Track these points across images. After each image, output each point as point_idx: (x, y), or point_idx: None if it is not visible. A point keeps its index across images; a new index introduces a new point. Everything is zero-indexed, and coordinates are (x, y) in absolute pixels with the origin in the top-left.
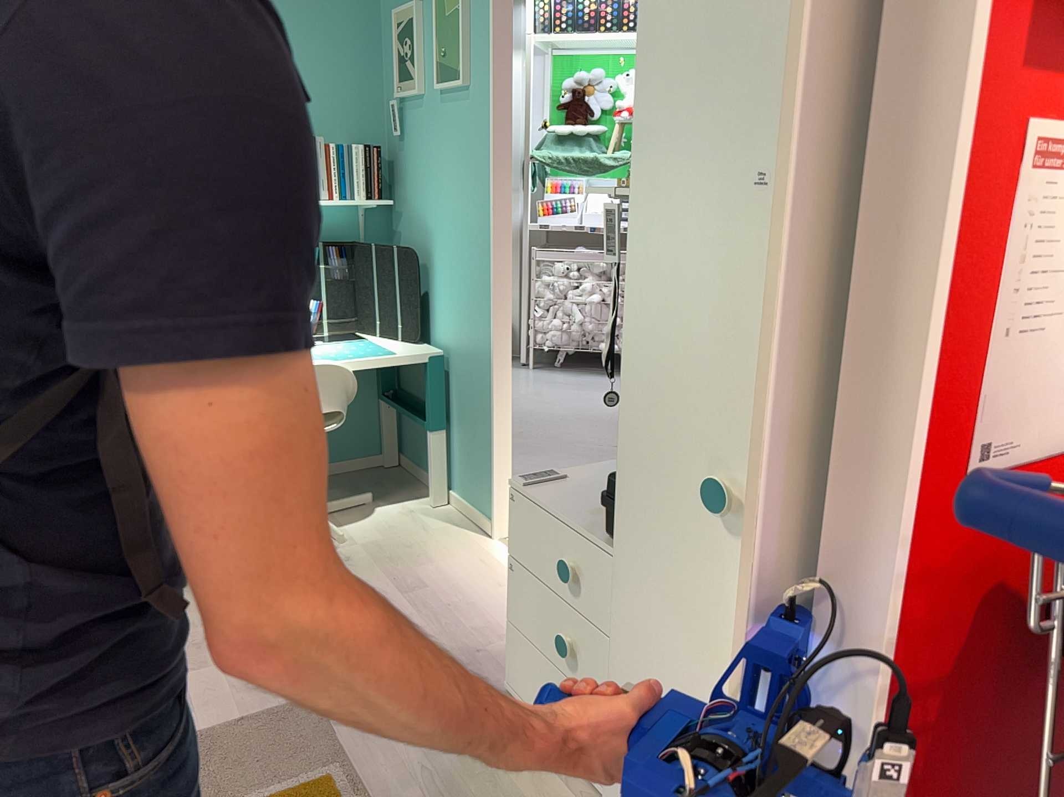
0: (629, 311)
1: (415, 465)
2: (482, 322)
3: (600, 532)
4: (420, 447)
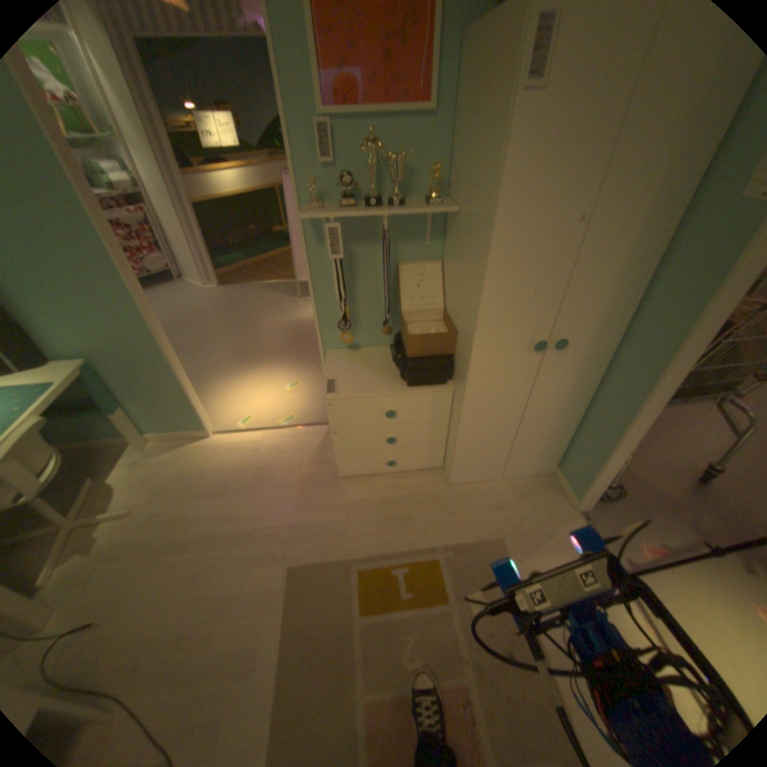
0: (484, 293)
1: (82, 441)
2: (130, 326)
3: (401, 388)
4: (81, 429)
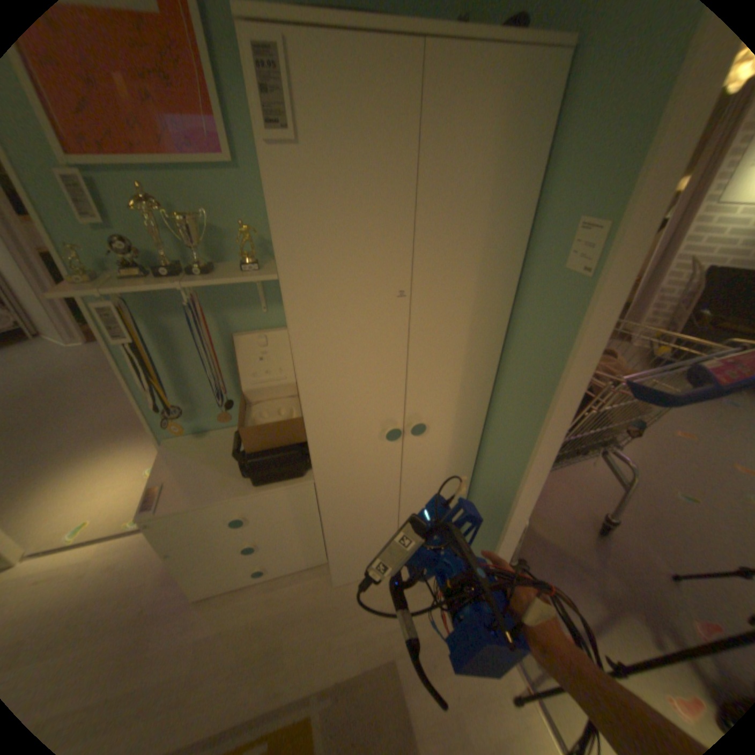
0: (303, 386)
1: None
2: None
3: (246, 490)
4: None
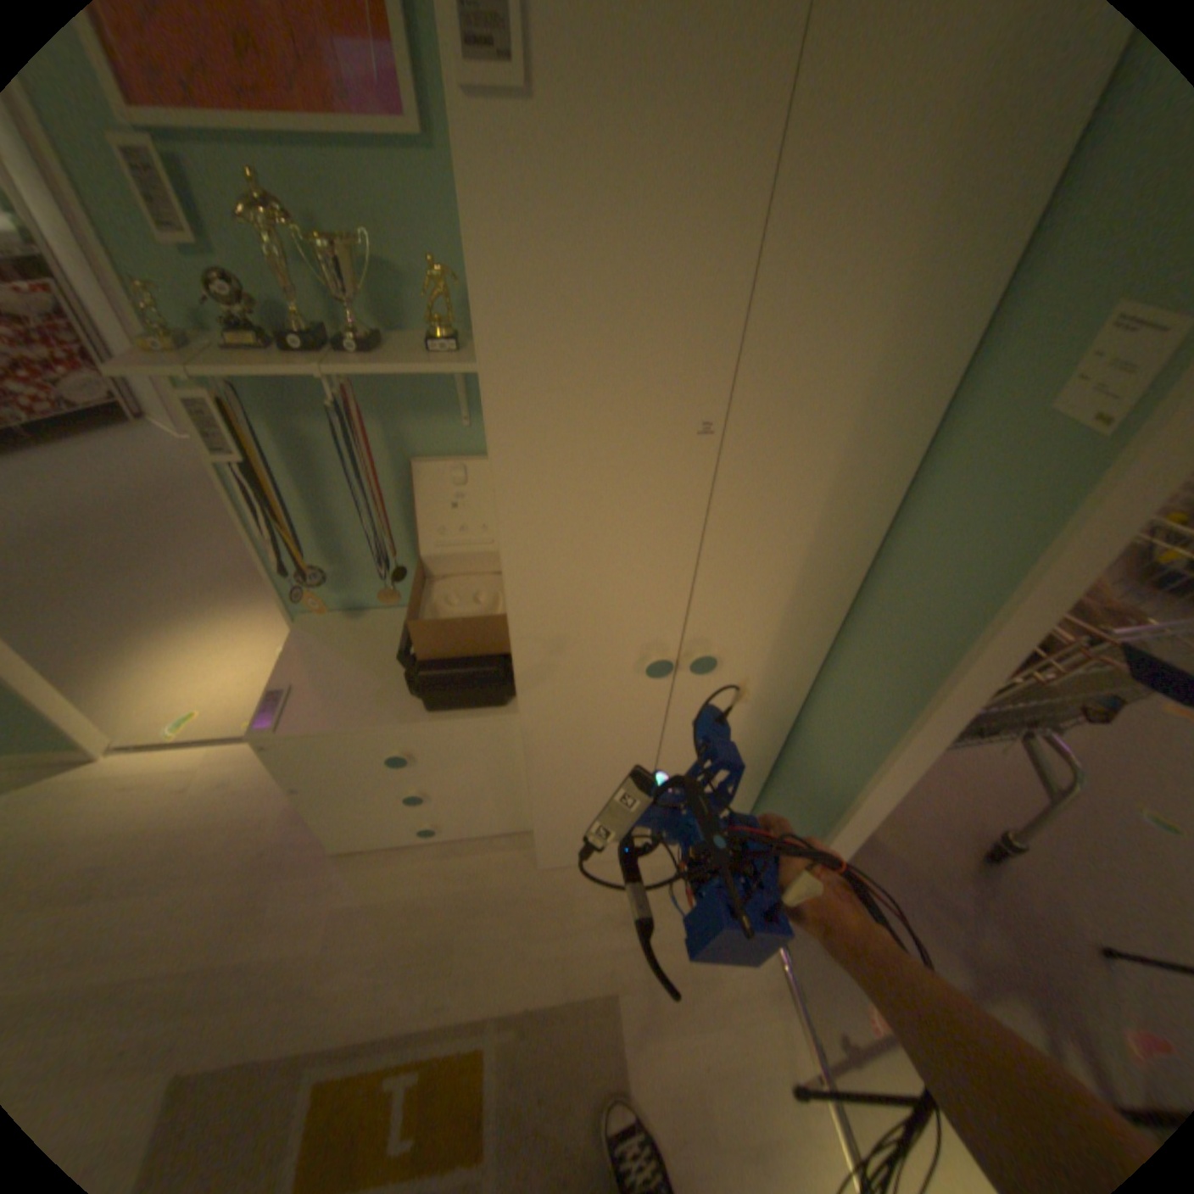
0: (511, 573)
1: None
2: None
3: (416, 715)
4: None
